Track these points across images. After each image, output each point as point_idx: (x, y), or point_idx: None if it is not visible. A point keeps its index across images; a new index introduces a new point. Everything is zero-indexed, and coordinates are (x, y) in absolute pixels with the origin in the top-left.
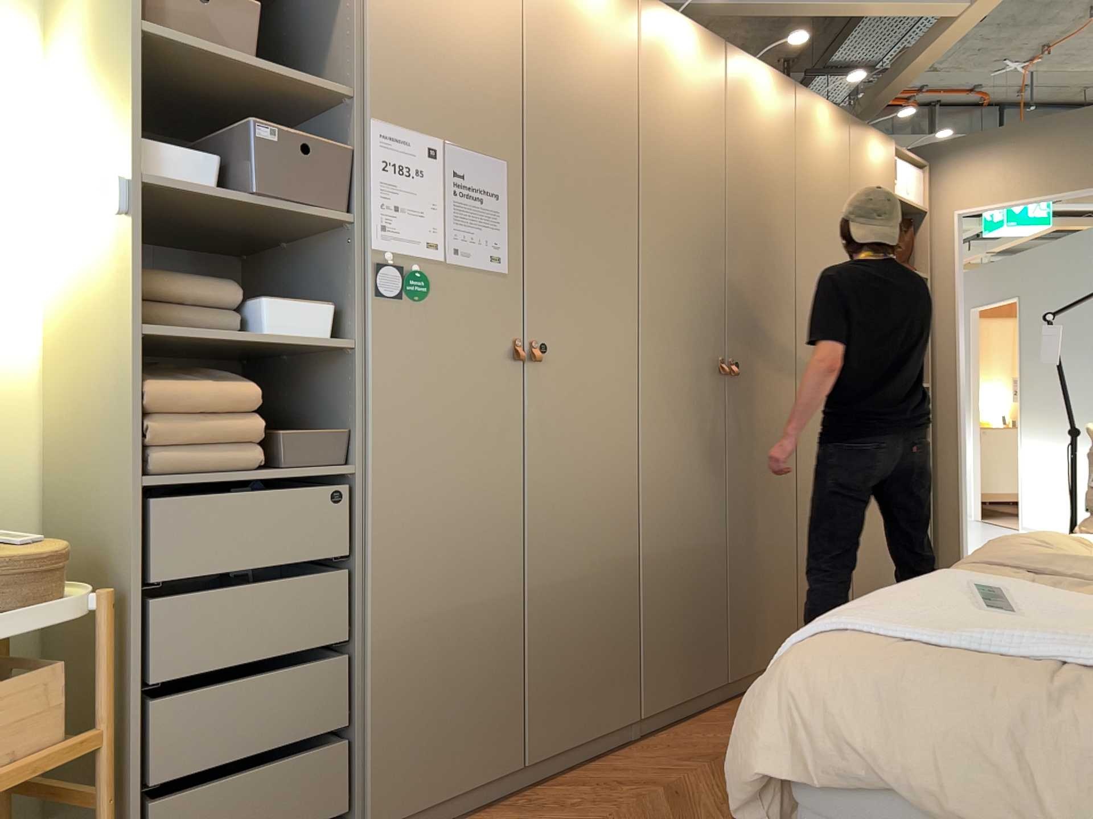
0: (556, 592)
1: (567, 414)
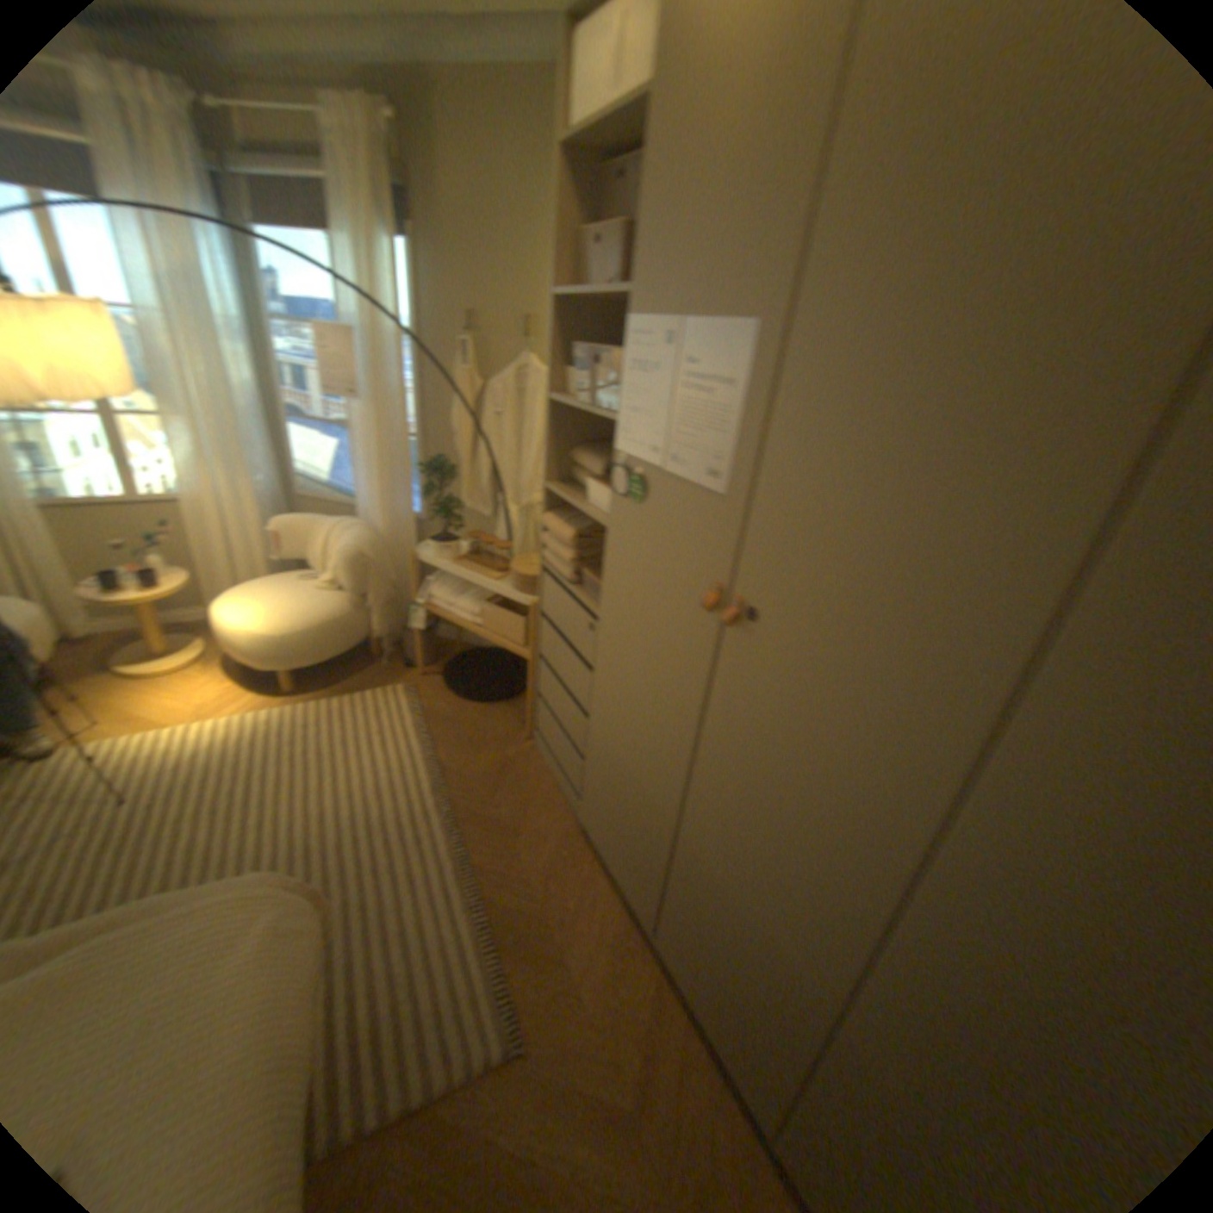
0: (702, 872)
1: (763, 721)
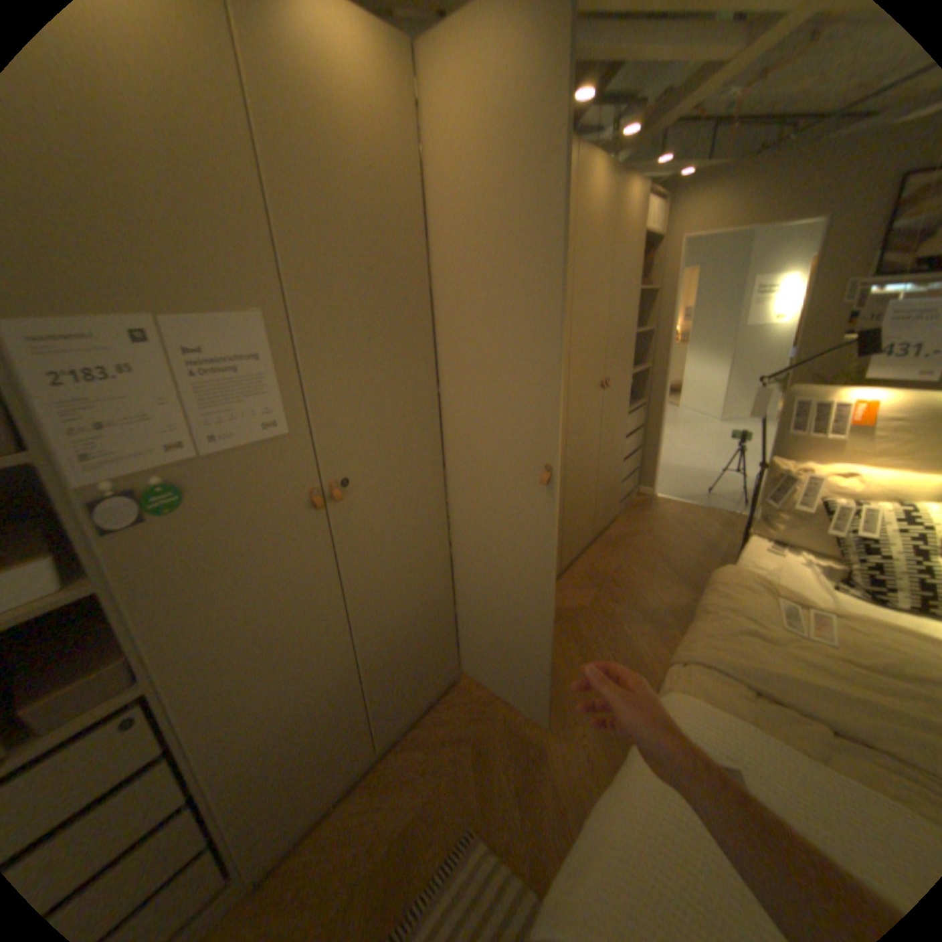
0: (385, 645)
1: (378, 523)
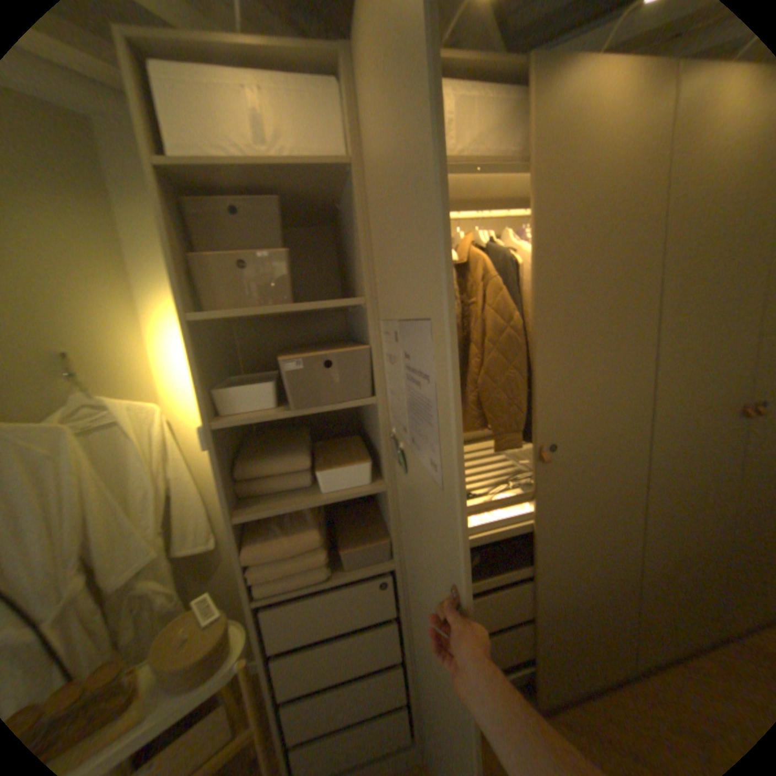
0: (562, 609)
1: (575, 490)
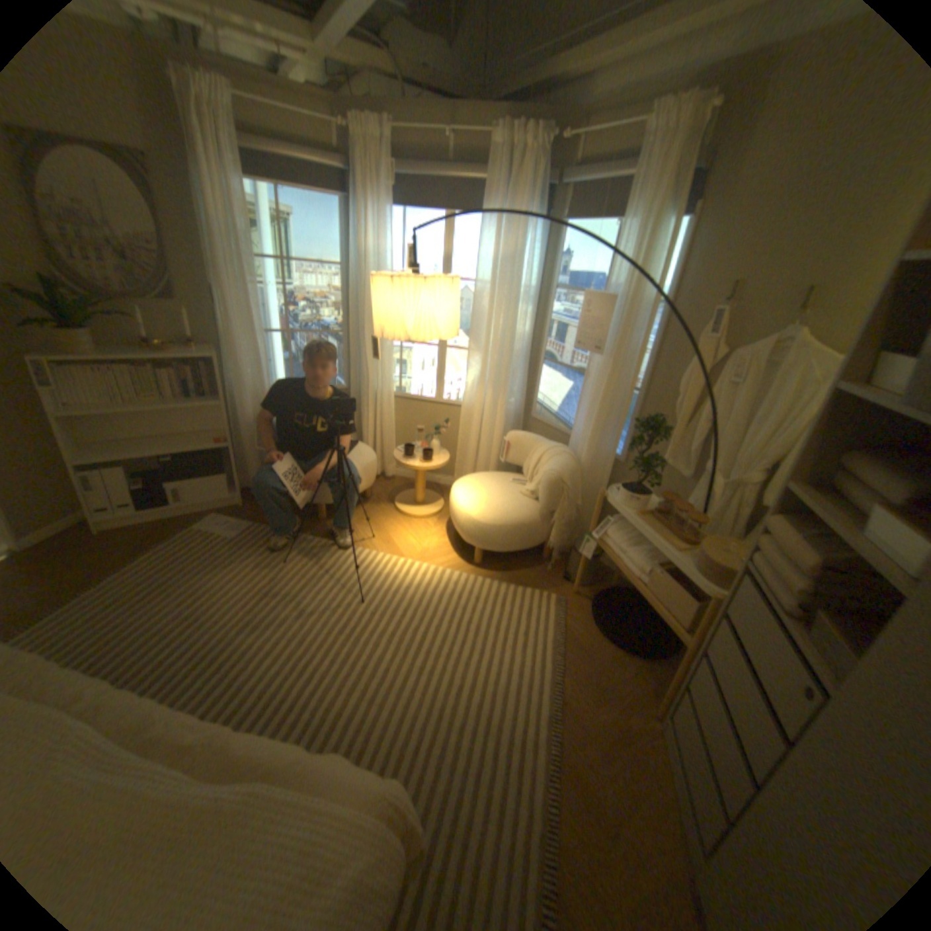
0: None
1: None
